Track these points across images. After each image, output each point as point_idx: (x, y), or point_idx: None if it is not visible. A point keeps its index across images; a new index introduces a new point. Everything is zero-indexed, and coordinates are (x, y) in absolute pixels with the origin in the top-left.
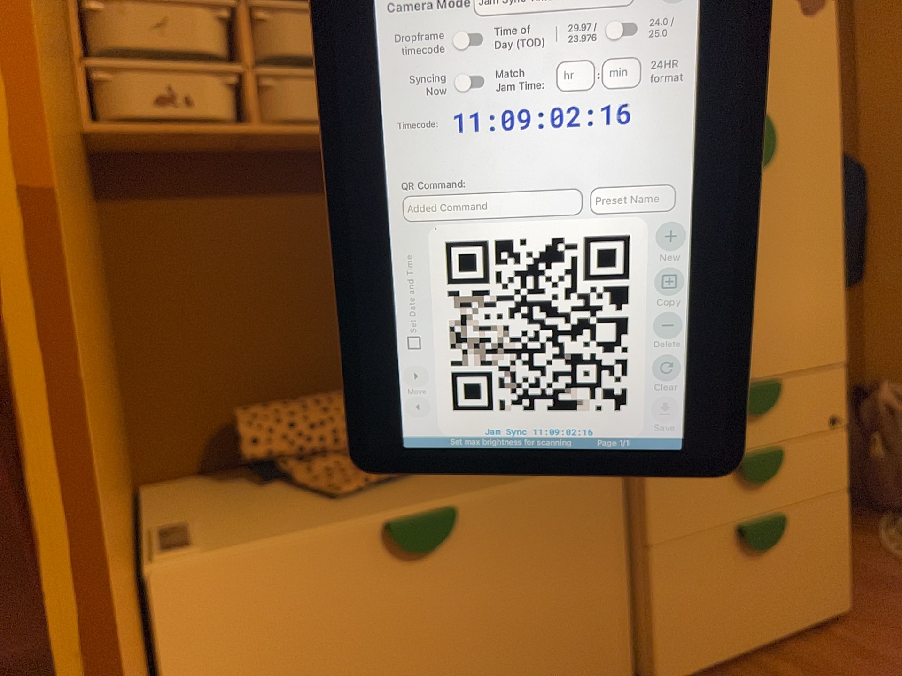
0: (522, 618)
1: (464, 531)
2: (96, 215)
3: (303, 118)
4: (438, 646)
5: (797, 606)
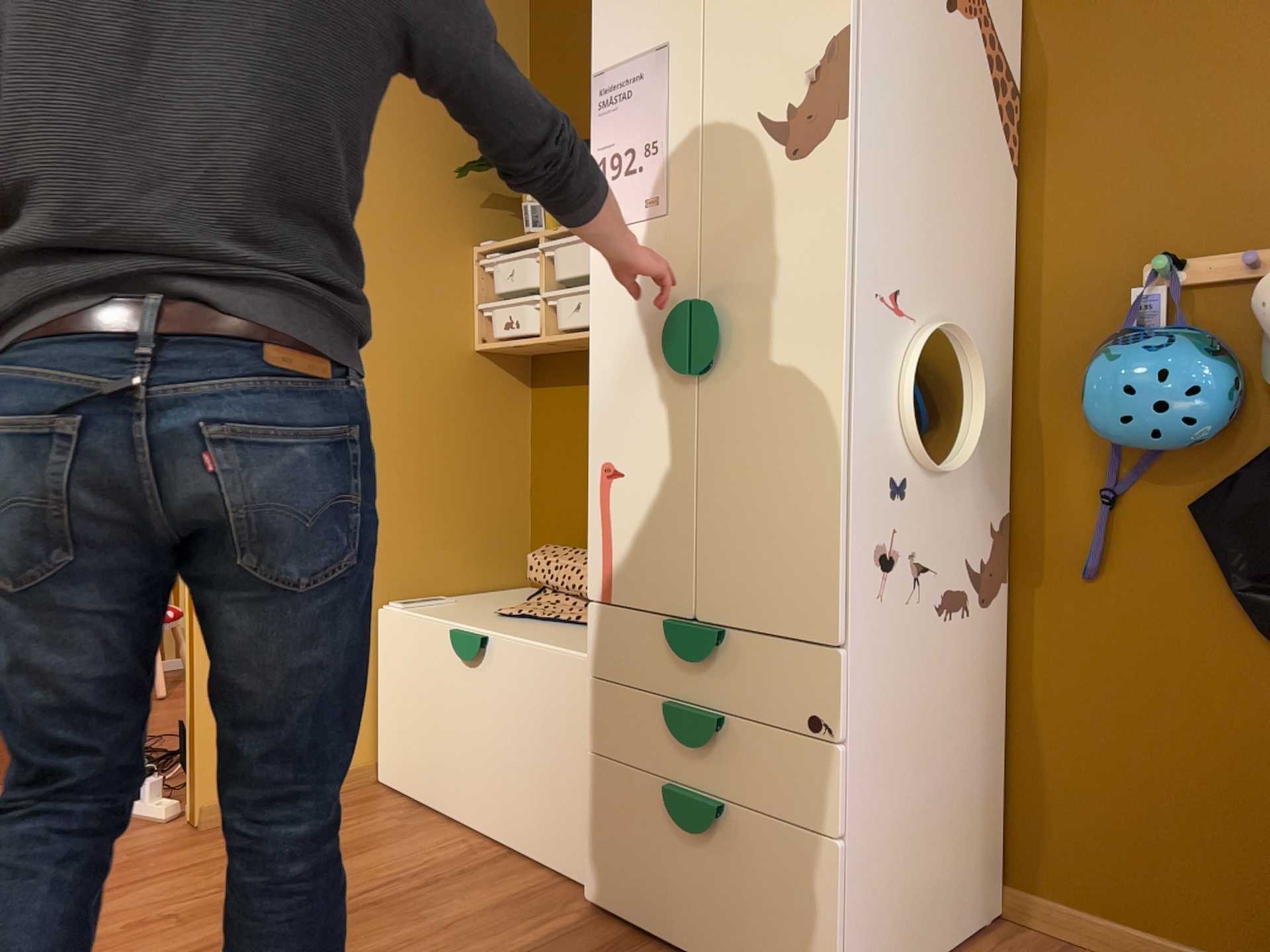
0: (519, 755)
1: (492, 658)
2: (529, 396)
3: (565, 327)
4: (474, 737)
5: (740, 943)
